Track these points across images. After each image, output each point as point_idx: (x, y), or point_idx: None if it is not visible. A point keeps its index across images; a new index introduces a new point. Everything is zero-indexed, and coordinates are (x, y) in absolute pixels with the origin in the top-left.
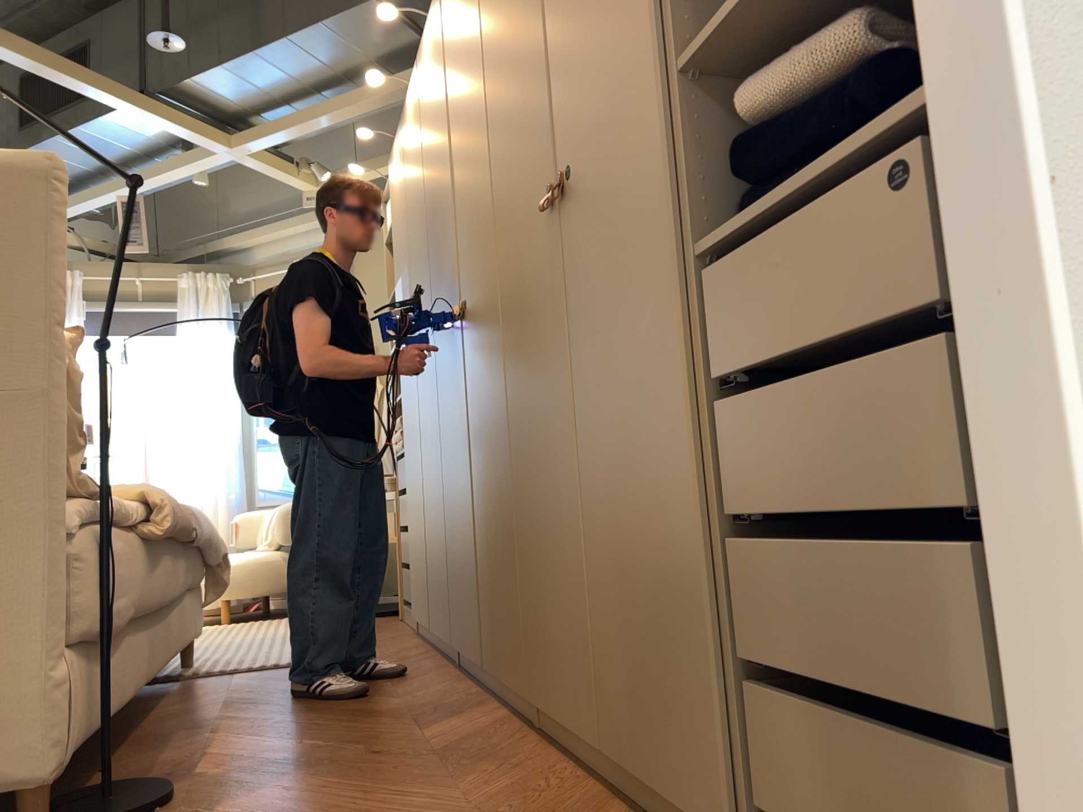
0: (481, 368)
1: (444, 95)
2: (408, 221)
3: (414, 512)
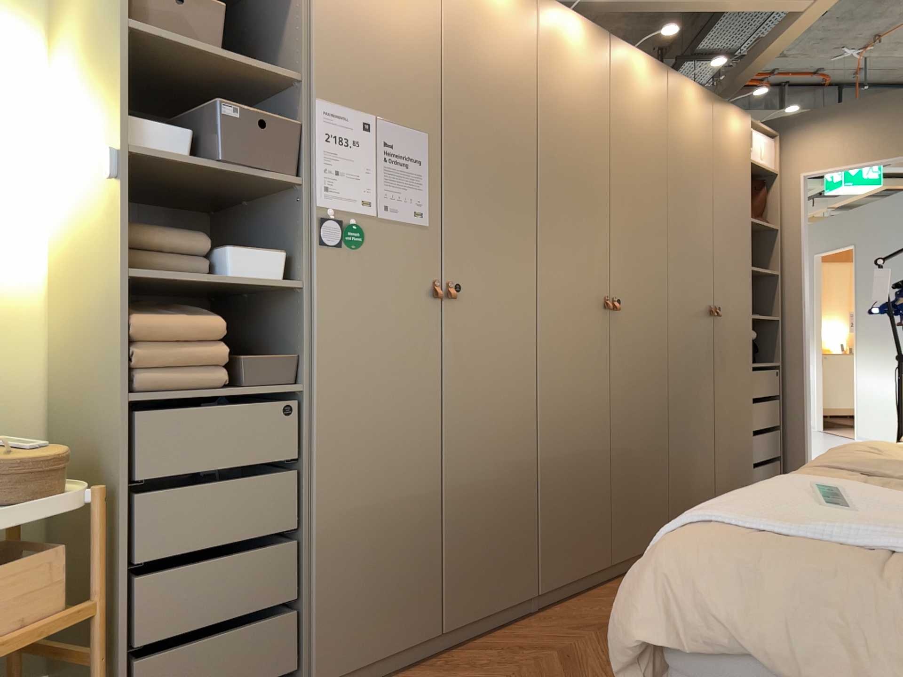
0: (633, 353)
1: (601, 118)
2: (435, 81)
3: (374, 492)
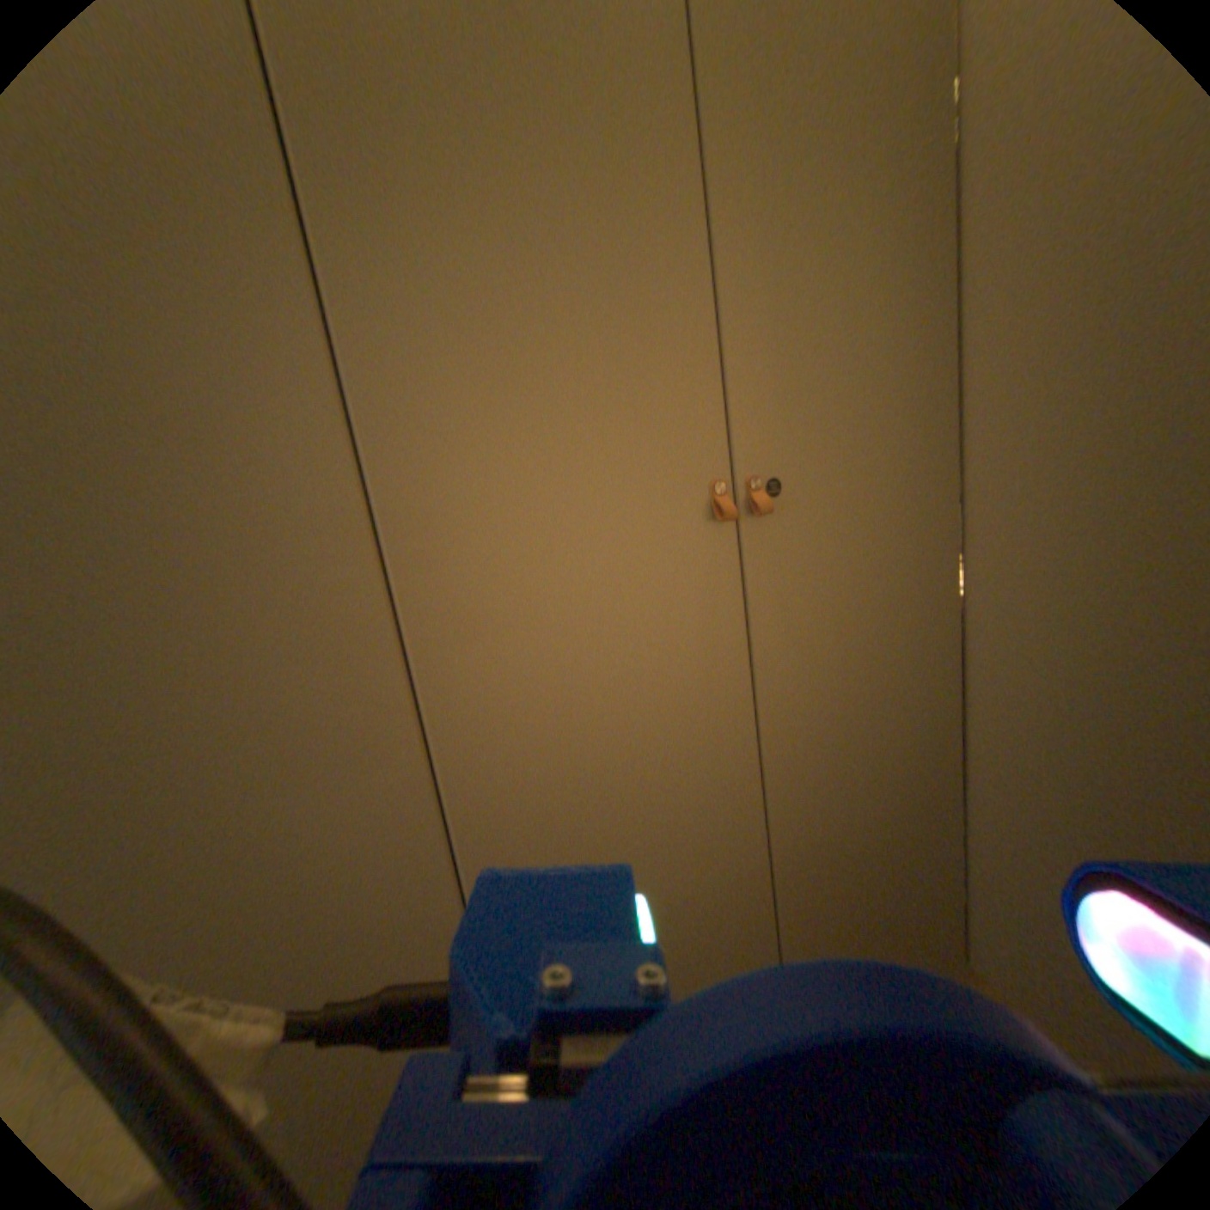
0: (833, 613)
1: None
2: None
3: None
